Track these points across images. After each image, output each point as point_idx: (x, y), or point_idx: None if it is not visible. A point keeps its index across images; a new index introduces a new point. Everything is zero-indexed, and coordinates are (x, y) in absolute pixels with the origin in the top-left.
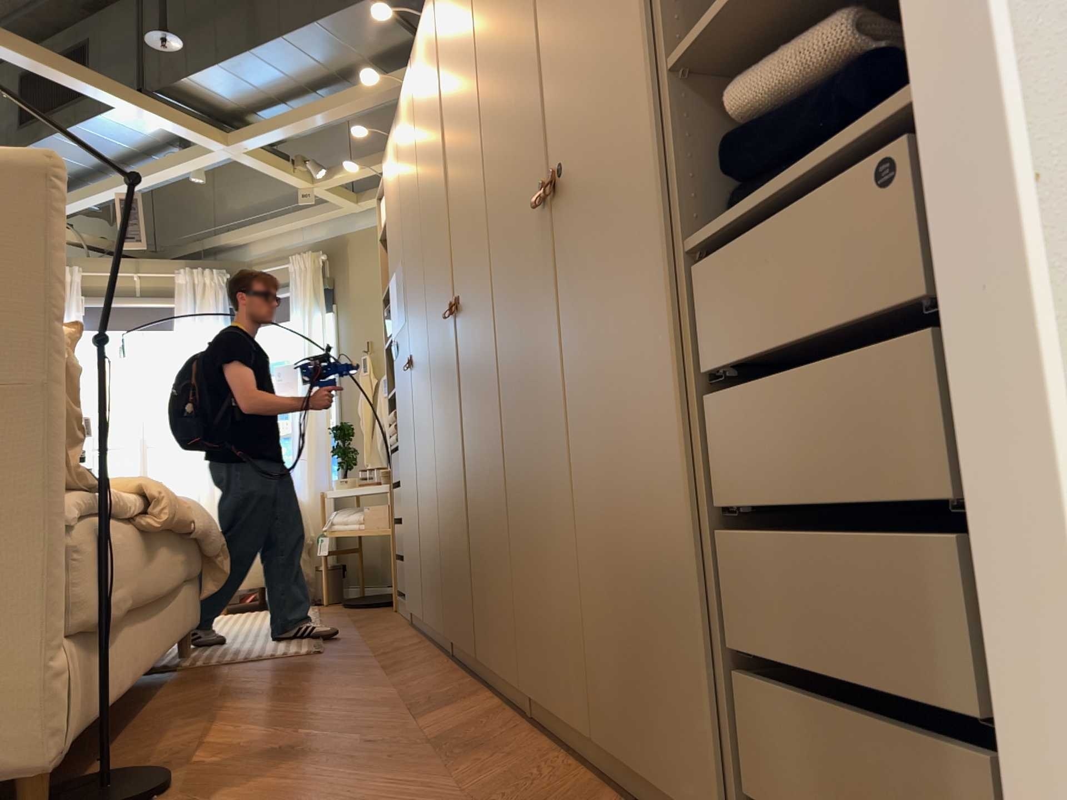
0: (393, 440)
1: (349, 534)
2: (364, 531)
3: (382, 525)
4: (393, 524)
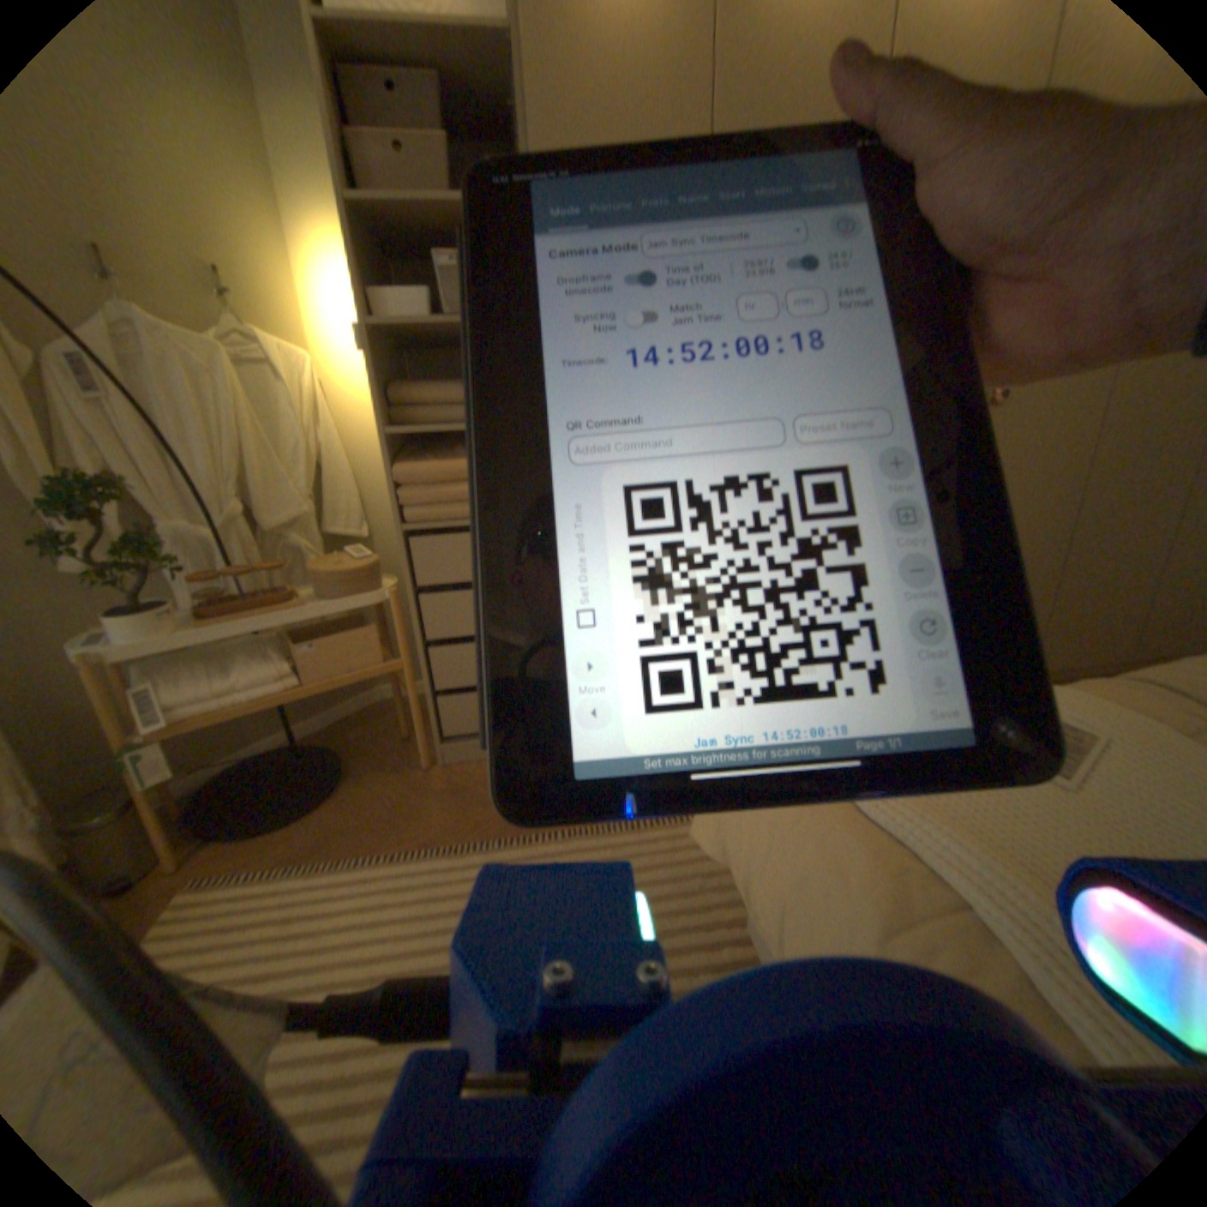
0: (447, 513)
1: (250, 704)
2: (299, 685)
3: (360, 659)
4: (417, 648)
